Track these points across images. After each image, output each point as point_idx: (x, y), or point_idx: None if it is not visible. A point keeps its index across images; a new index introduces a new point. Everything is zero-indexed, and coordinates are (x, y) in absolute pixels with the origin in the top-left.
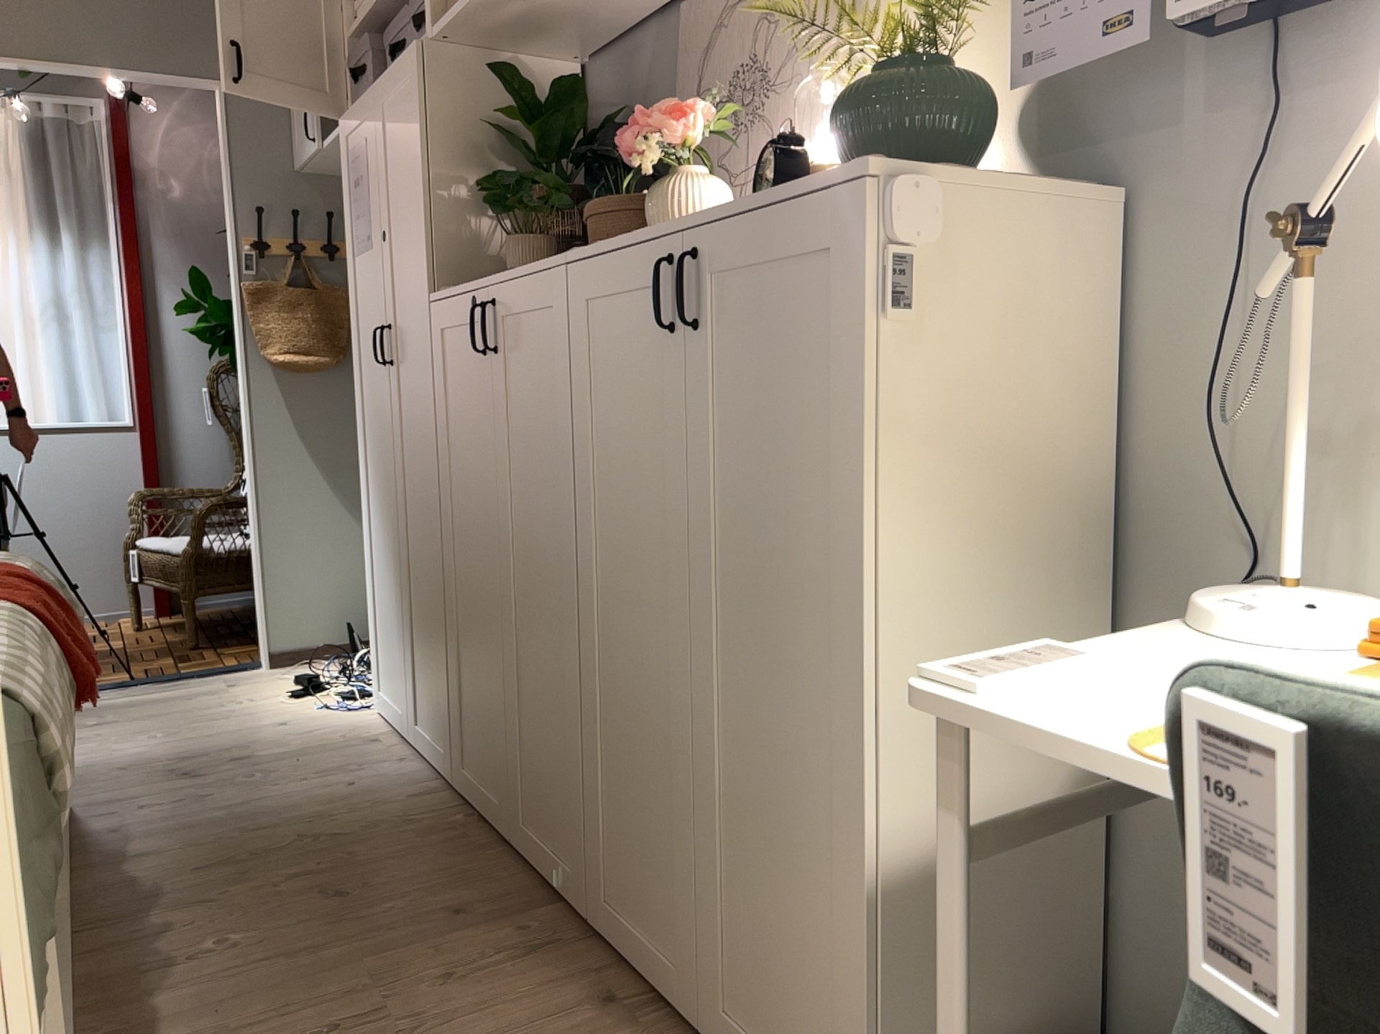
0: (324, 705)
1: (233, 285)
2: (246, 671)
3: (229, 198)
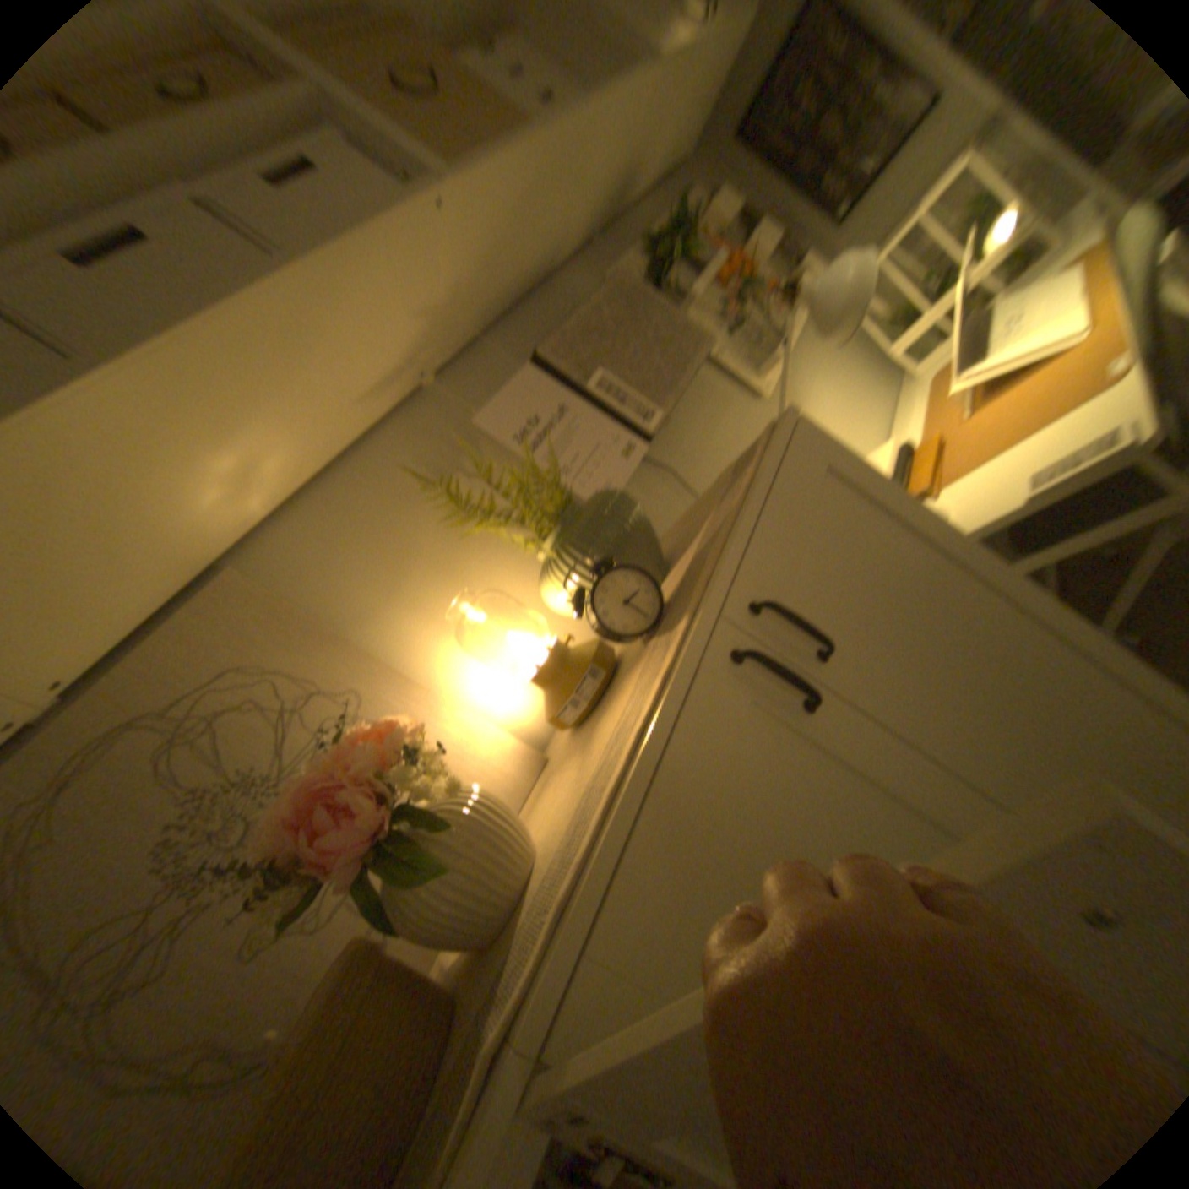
0: None
1: None
2: None
3: None
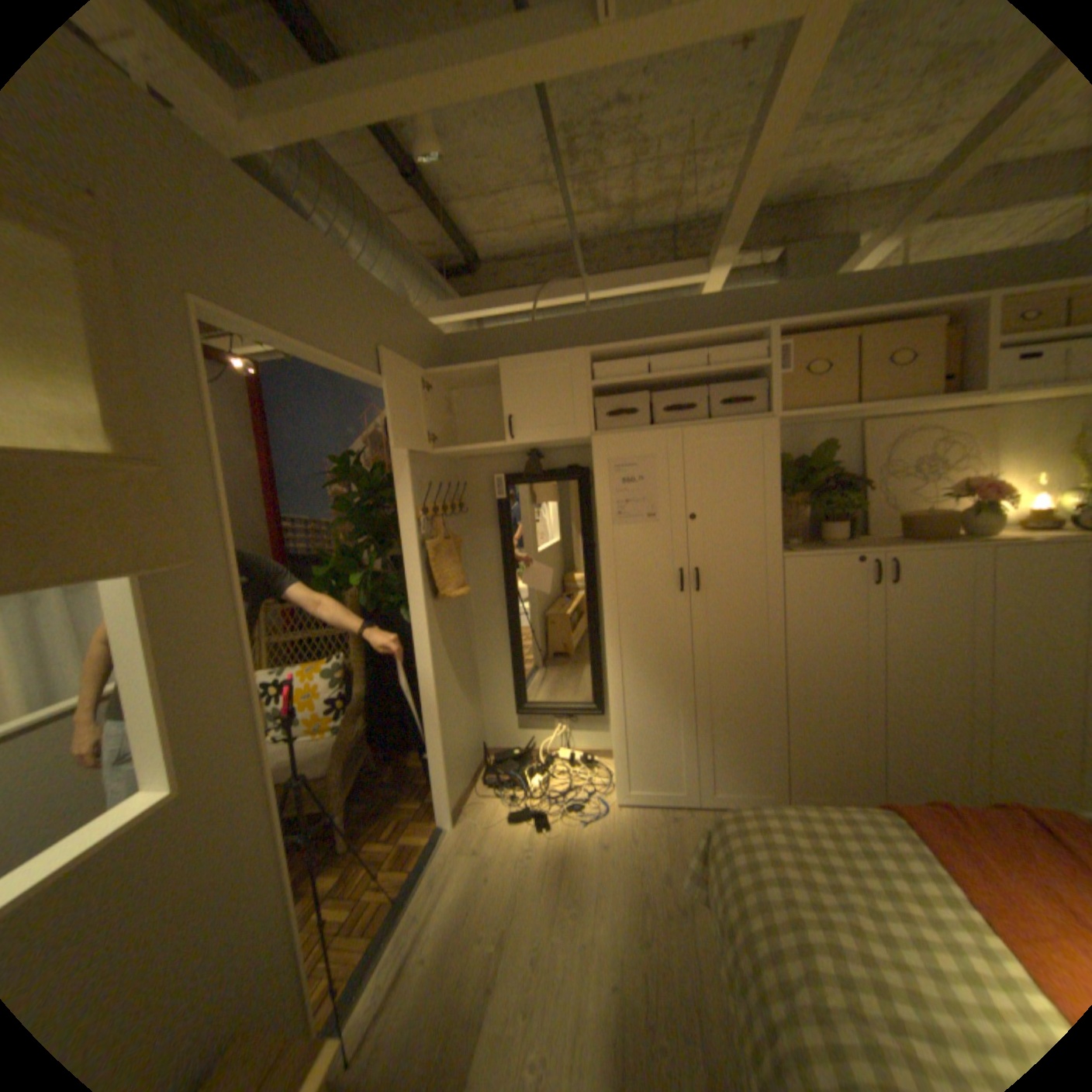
0: (577, 824)
1: (410, 545)
2: (445, 841)
3: (409, 478)
